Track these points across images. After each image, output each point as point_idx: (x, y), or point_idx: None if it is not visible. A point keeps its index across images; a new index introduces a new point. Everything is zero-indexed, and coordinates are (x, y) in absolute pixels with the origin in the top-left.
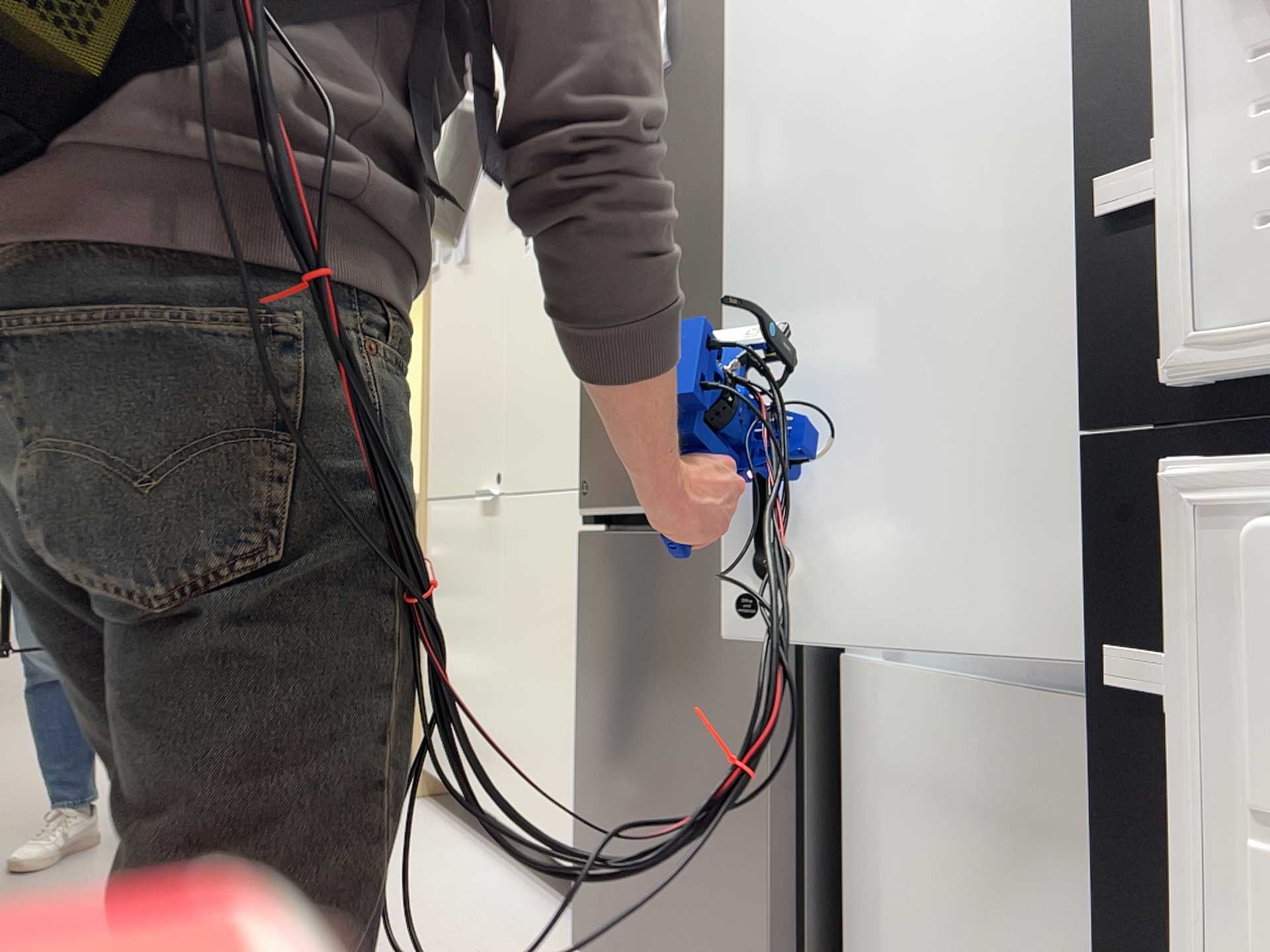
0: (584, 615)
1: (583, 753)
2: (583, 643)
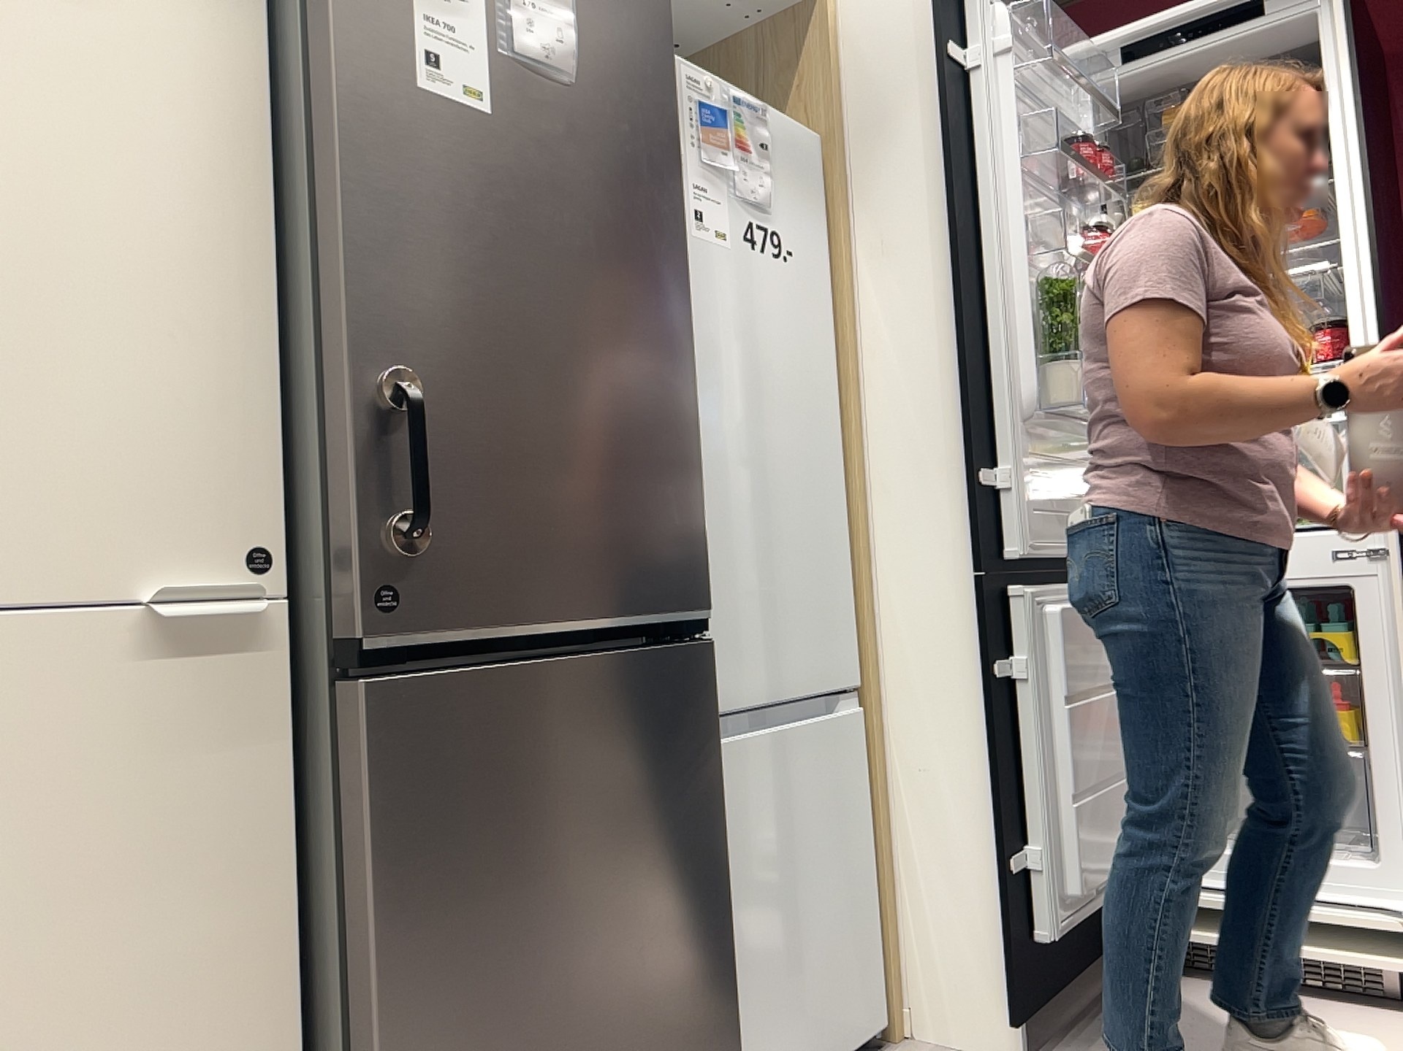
0: (389, 824)
1: None
2: (391, 872)
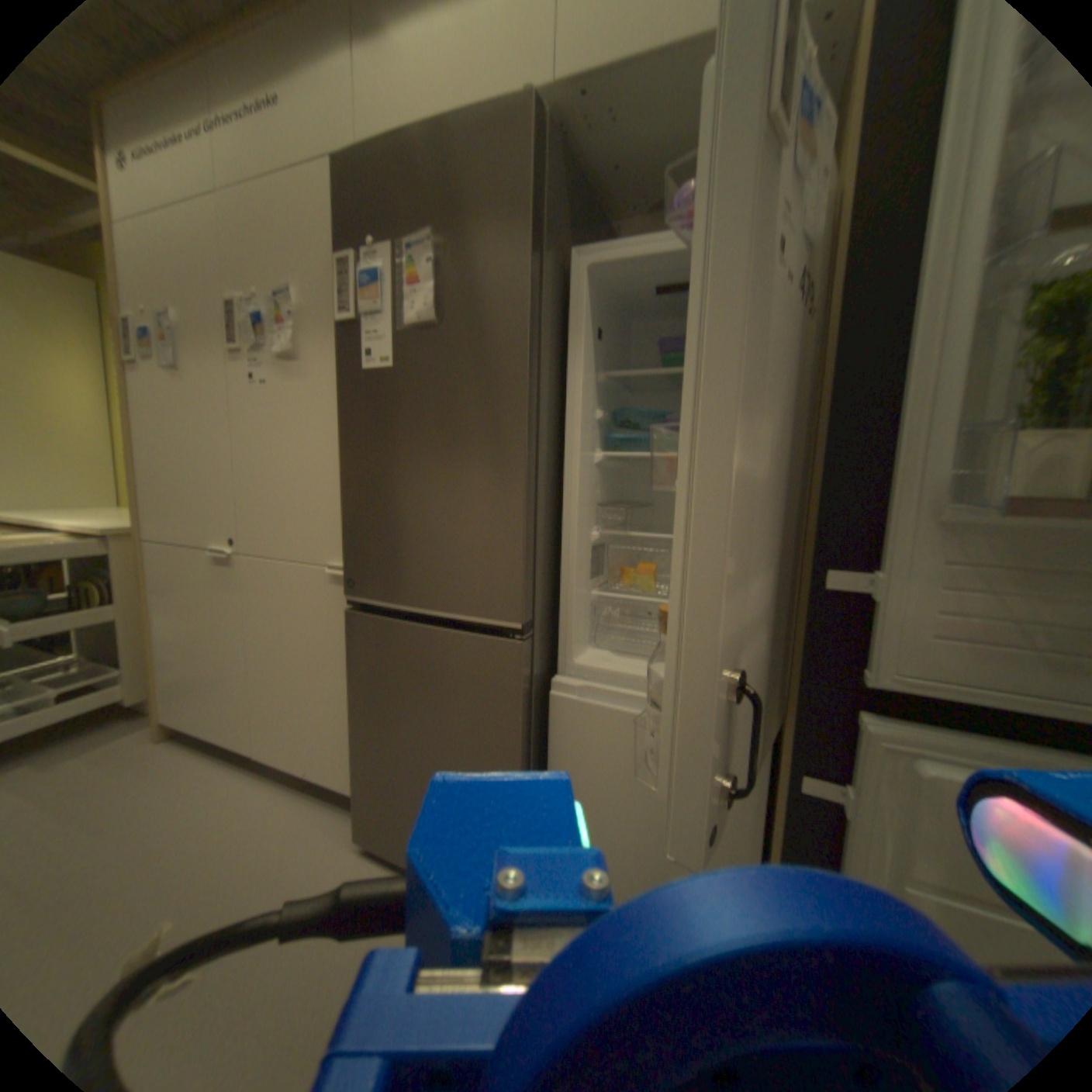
0: (354, 660)
1: (356, 739)
2: (354, 676)
